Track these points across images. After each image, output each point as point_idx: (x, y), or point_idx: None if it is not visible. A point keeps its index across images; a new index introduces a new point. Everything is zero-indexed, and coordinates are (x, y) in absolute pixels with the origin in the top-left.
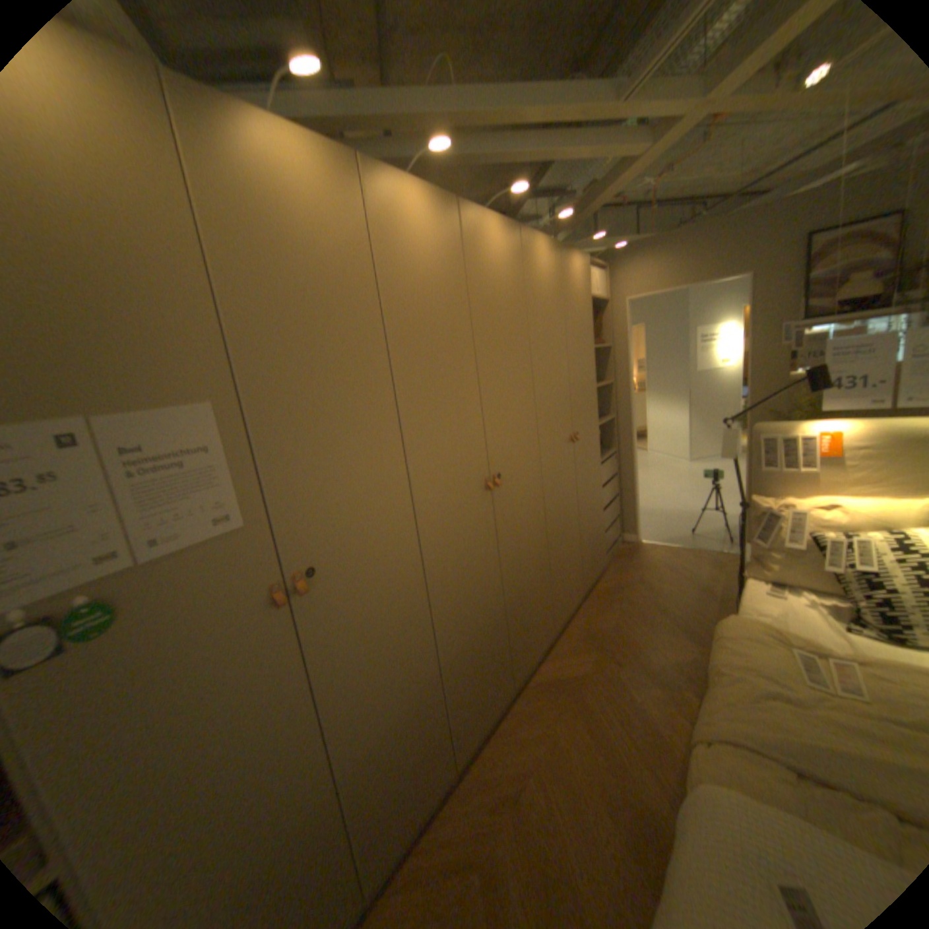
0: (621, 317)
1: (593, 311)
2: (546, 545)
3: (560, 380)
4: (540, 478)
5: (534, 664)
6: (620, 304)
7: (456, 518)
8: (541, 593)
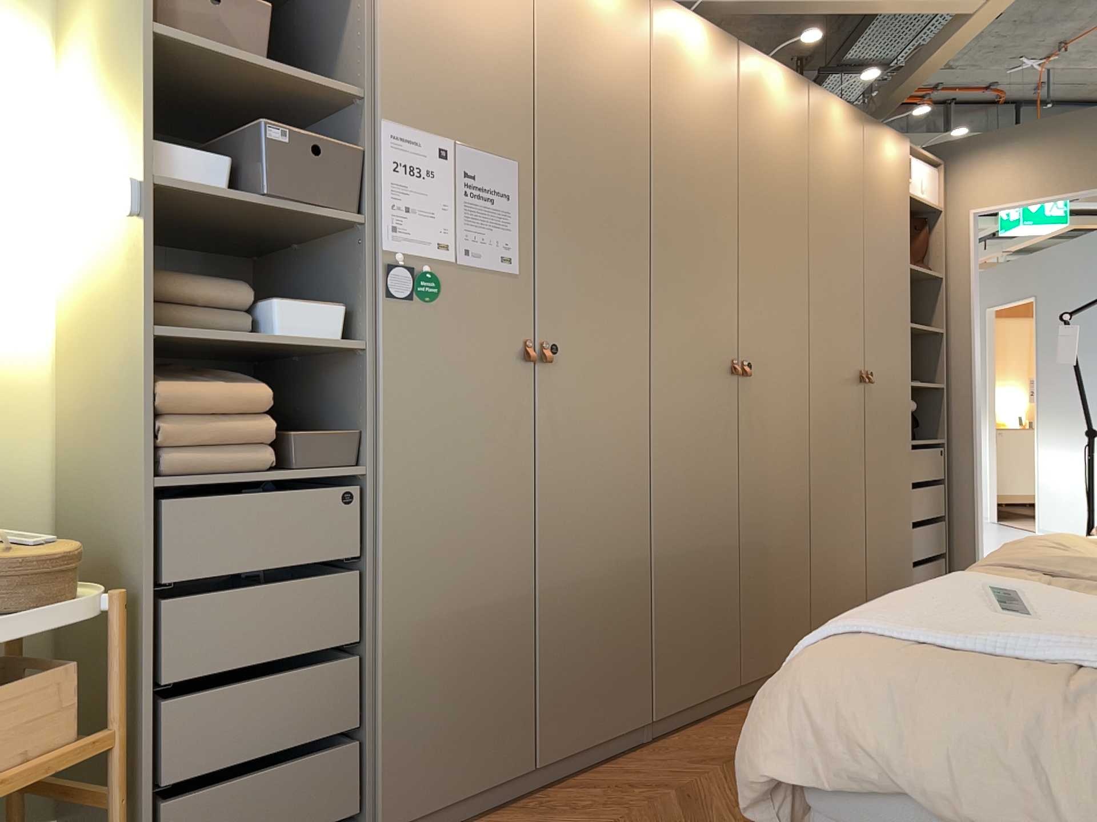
0: (951, 238)
1: (906, 223)
2: (800, 504)
3: (841, 288)
4: (800, 403)
5: (764, 672)
6: (950, 219)
7: (685, 385)
8: (785, 570)
